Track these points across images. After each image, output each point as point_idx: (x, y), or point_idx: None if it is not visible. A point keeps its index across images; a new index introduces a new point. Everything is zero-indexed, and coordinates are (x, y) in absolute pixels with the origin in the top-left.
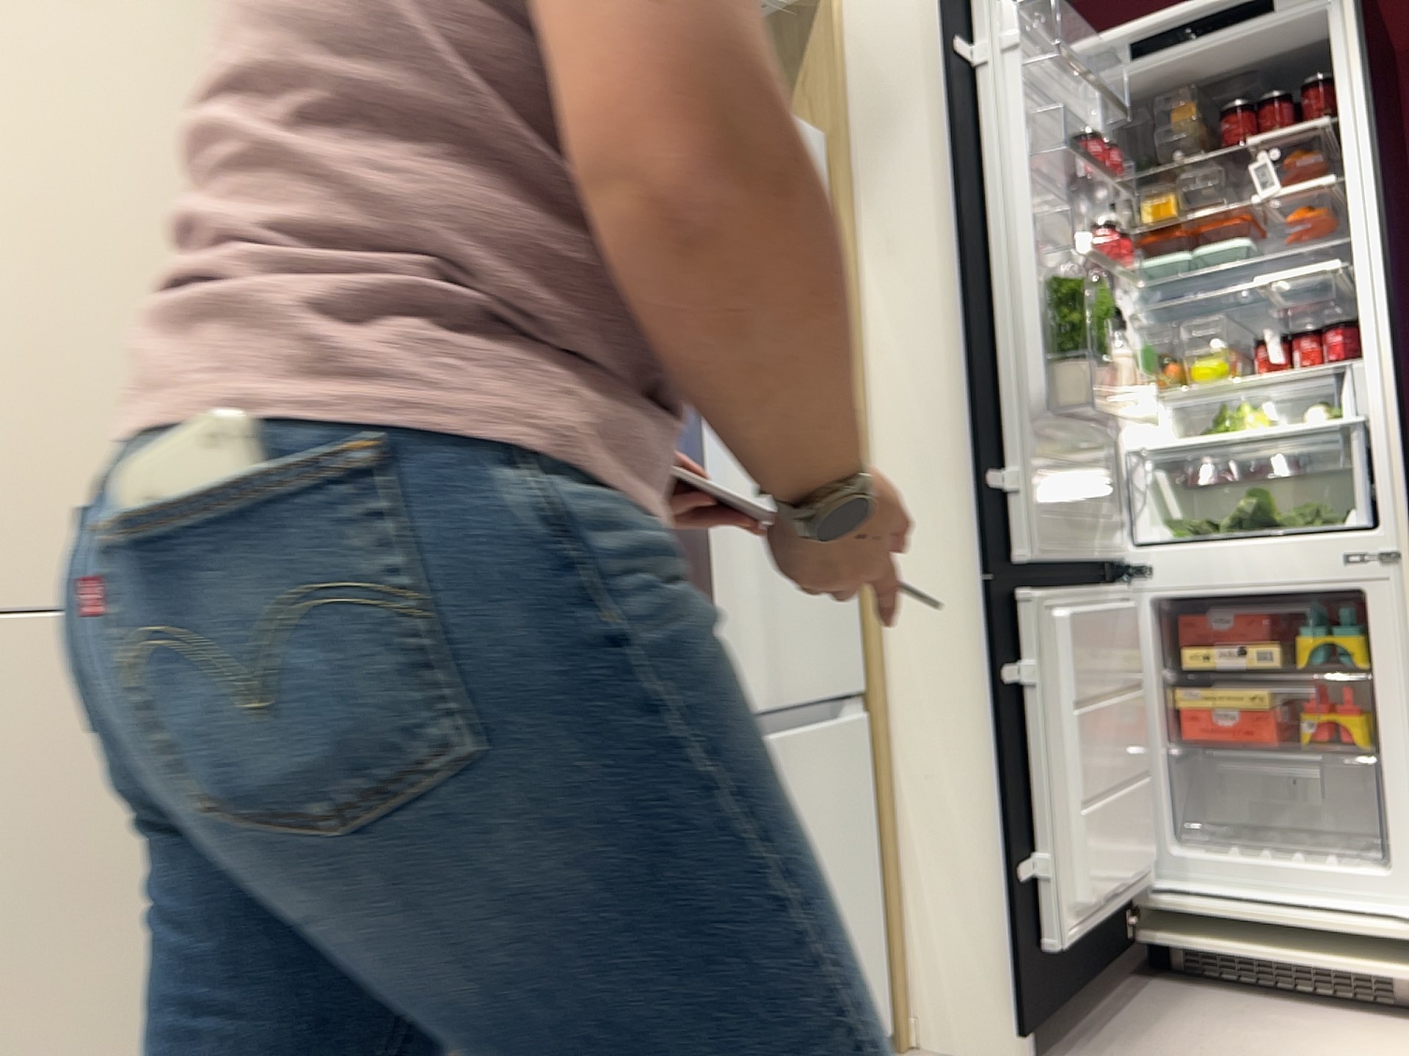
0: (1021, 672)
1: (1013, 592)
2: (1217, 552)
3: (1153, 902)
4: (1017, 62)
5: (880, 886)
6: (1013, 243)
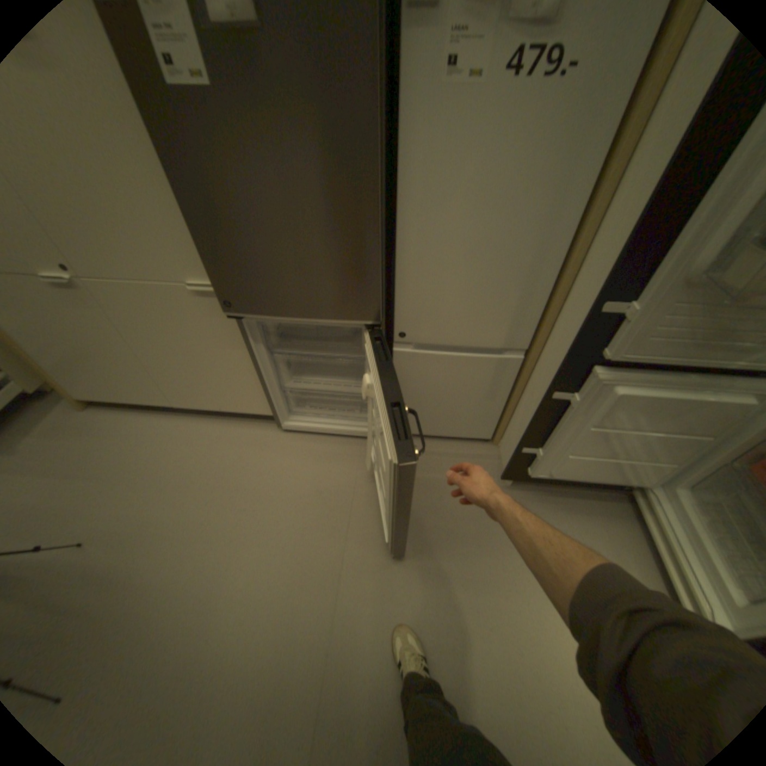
0: (570, 397)
1: (591, 364)
2: None
3: (646, 491)
4: None
5: (506, 406)
6: None
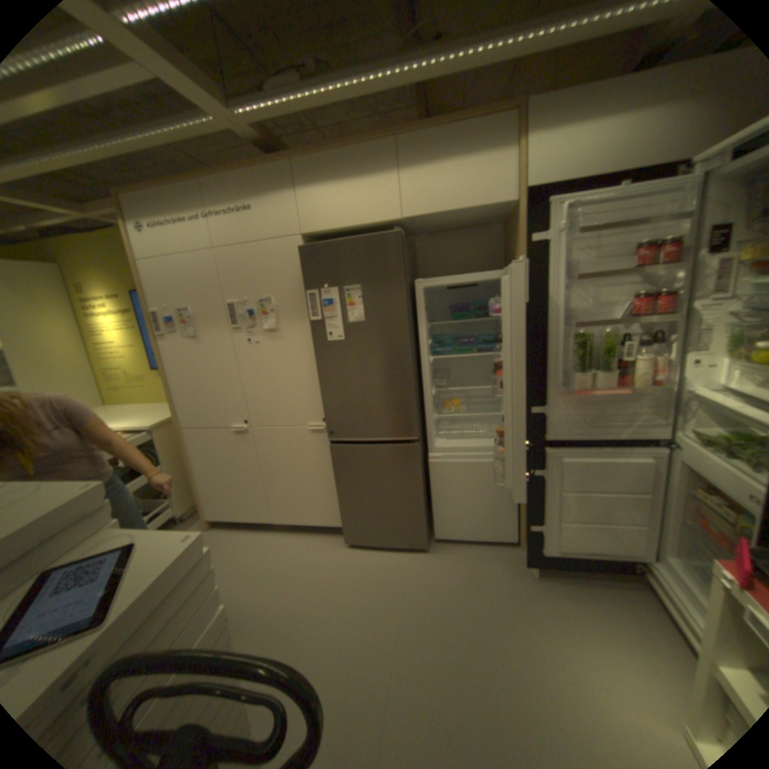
0: (543, 474)
1: (544, 448)
2: (704, 458)
3: (651, 570)
4: (565, 237)
5: (520, 506)
6: (555, 321)
